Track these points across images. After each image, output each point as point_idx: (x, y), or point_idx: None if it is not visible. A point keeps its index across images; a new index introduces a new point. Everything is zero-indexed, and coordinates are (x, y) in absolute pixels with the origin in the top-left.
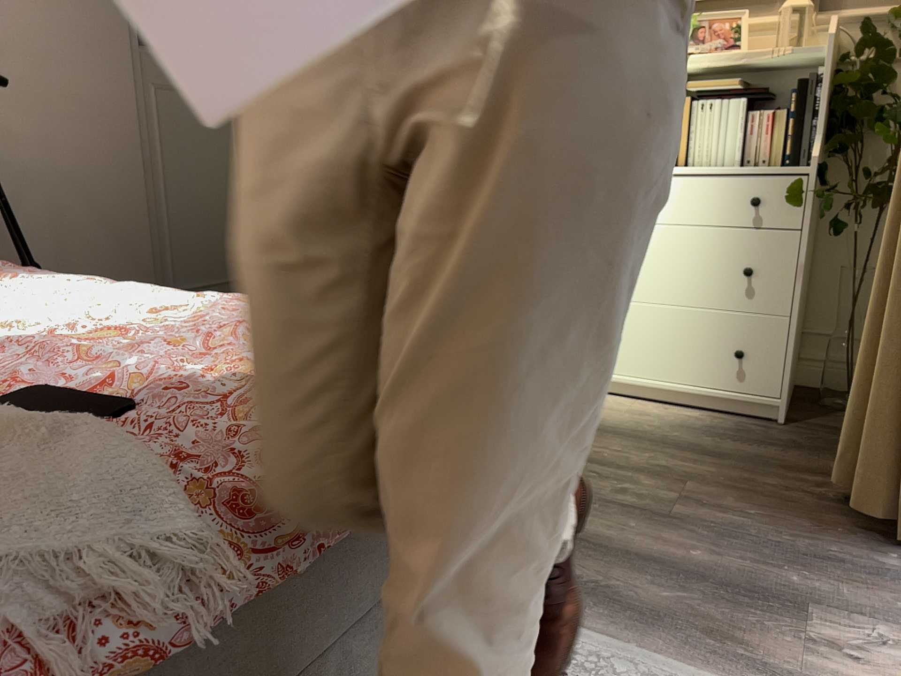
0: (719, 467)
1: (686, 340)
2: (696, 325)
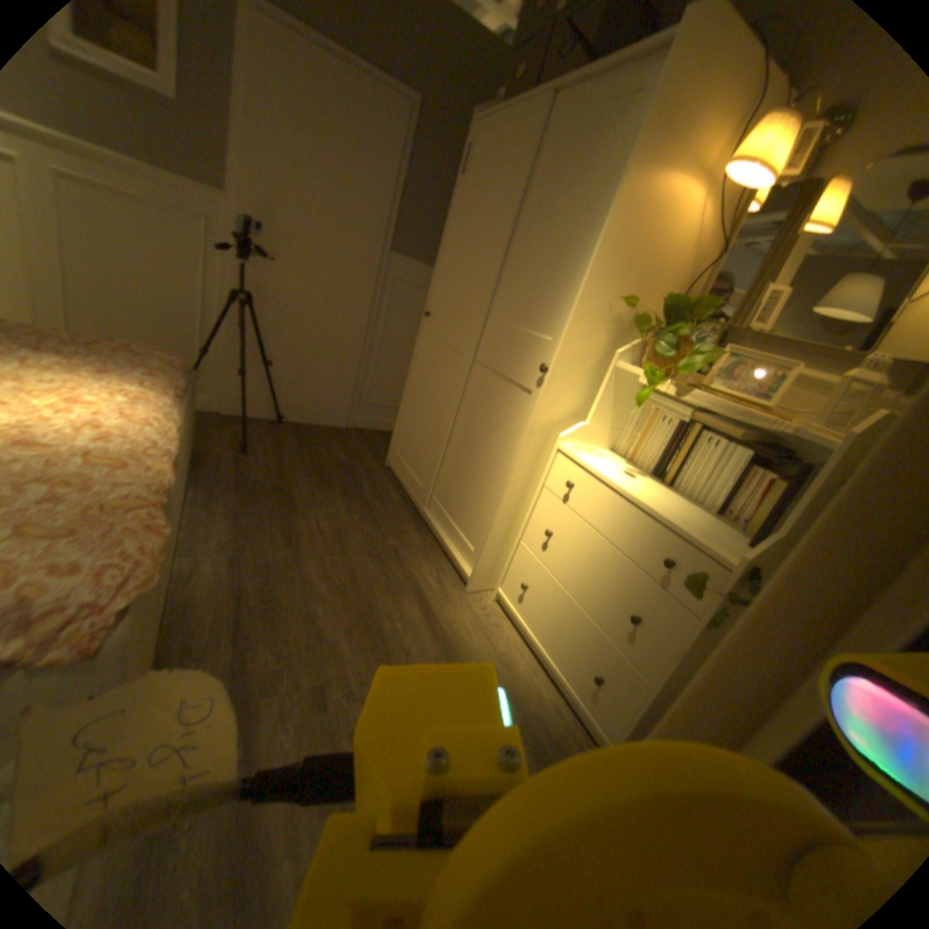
0: None
1: (571, 631)
2: (582, 626)
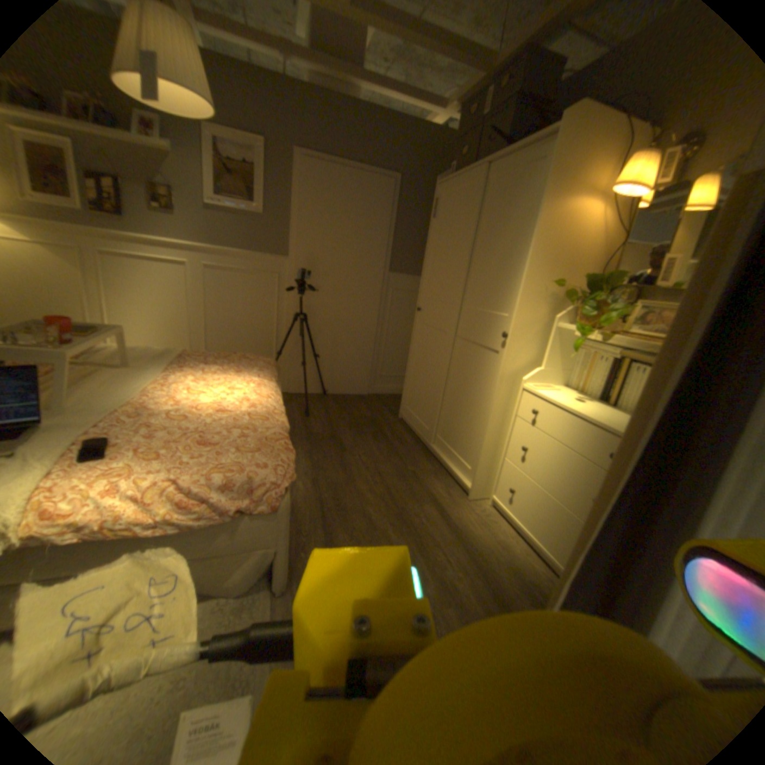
0: (493, 611)
1: (553, 519)
2: (560, 514)
